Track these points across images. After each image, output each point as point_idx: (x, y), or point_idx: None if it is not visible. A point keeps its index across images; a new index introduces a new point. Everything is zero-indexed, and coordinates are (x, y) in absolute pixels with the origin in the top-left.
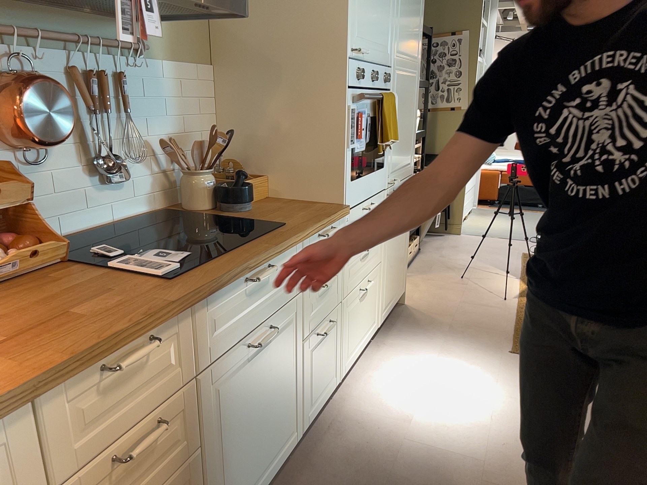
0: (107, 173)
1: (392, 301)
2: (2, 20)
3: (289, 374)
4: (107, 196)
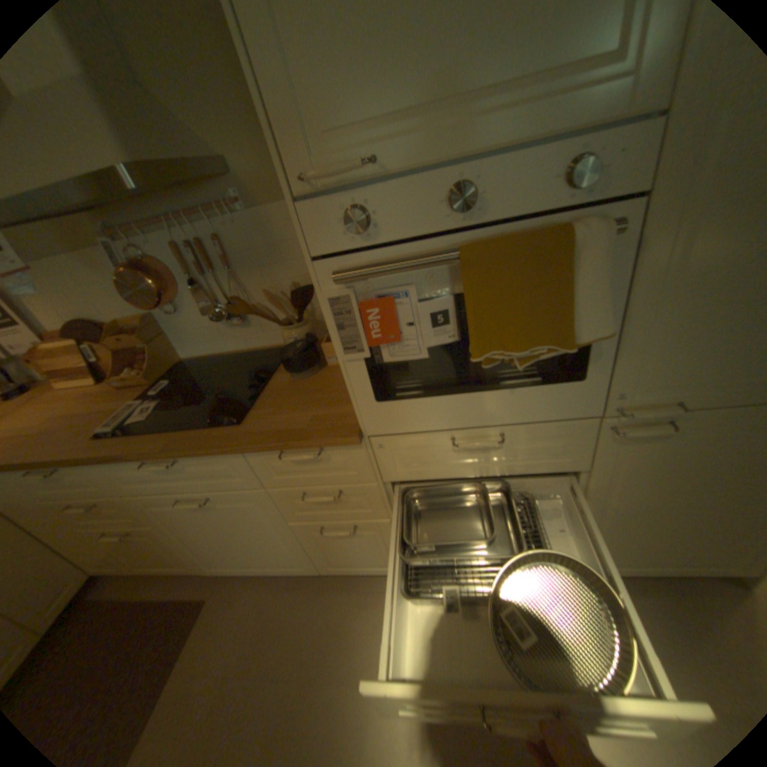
0: (217, 320)
1: (648, 567)
2: (118, 221)
3: (268, 534)
4: (237, 332)
